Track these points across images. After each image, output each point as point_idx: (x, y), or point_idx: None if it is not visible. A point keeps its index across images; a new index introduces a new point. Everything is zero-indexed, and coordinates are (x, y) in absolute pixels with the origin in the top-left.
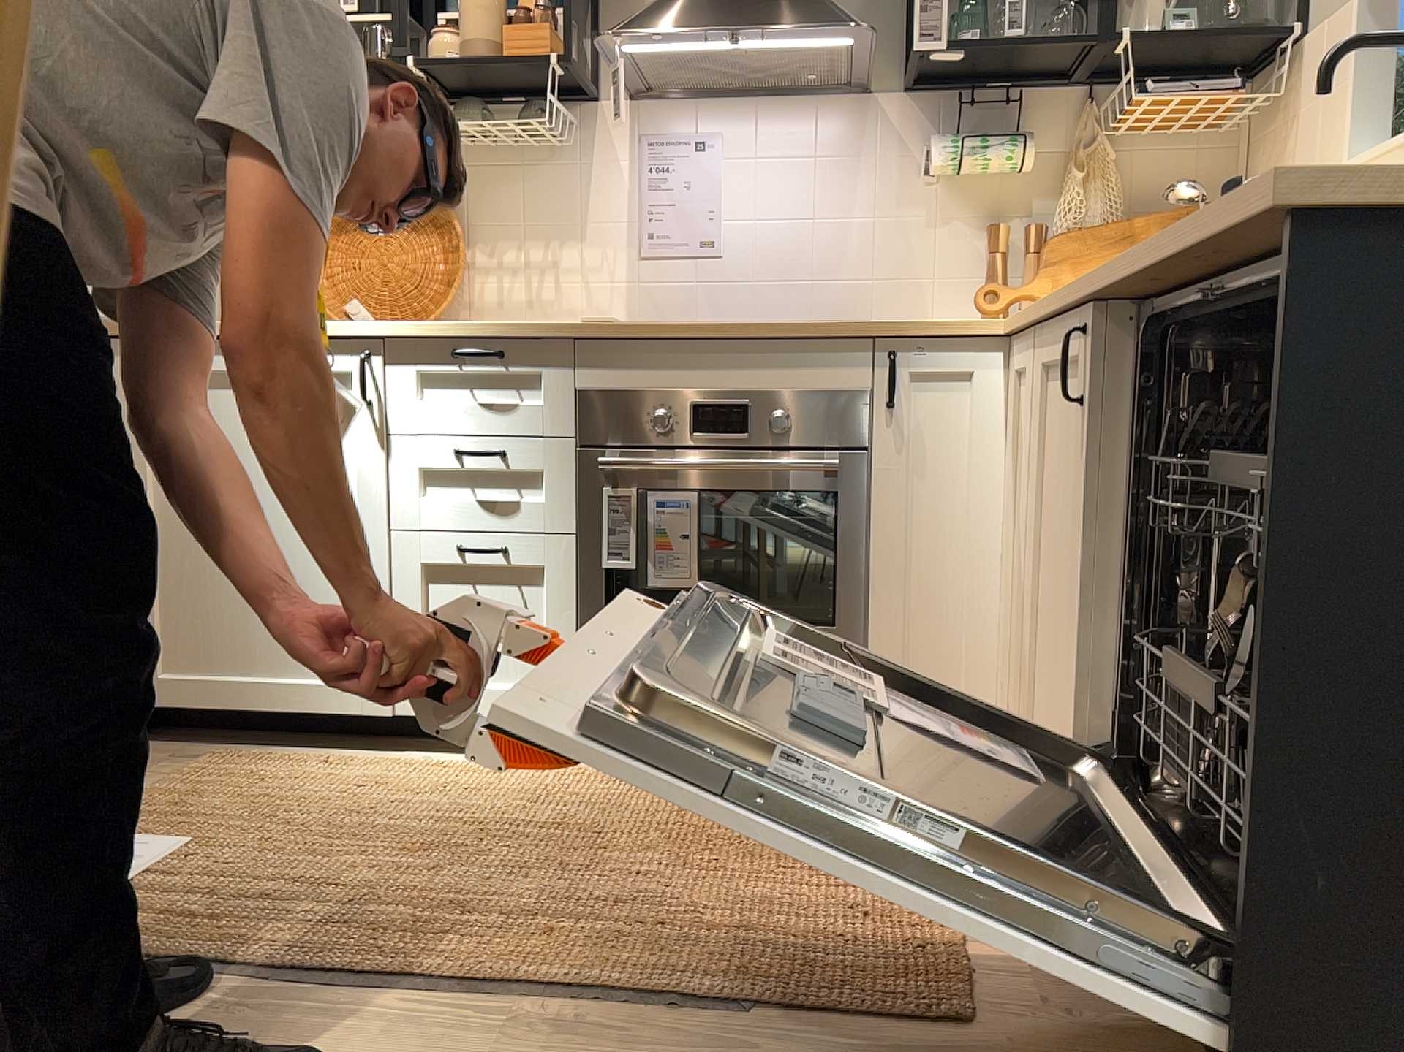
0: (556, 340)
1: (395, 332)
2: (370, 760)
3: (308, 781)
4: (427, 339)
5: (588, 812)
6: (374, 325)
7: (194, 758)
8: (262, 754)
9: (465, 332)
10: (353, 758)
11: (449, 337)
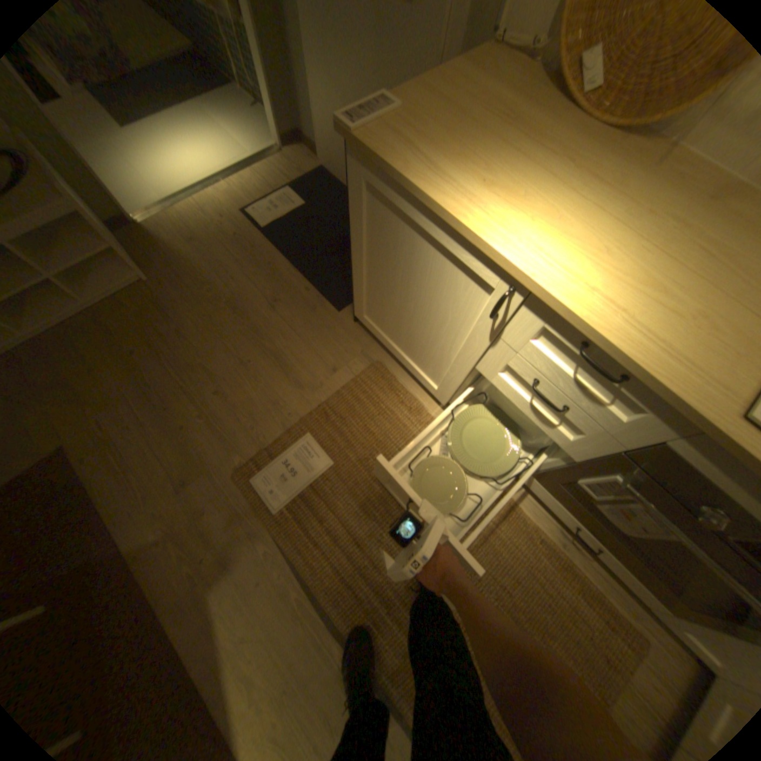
0: (697, 421)
1: (549, 298)
2: (430, 411)
3: (396, 424)
4: (573, 321)
5: (483, 543)
6: (535, 277)
7: (369, 357)
8: (393, 373)
9: (612, 350)
10: (425, 403)
11: (594, 337)
